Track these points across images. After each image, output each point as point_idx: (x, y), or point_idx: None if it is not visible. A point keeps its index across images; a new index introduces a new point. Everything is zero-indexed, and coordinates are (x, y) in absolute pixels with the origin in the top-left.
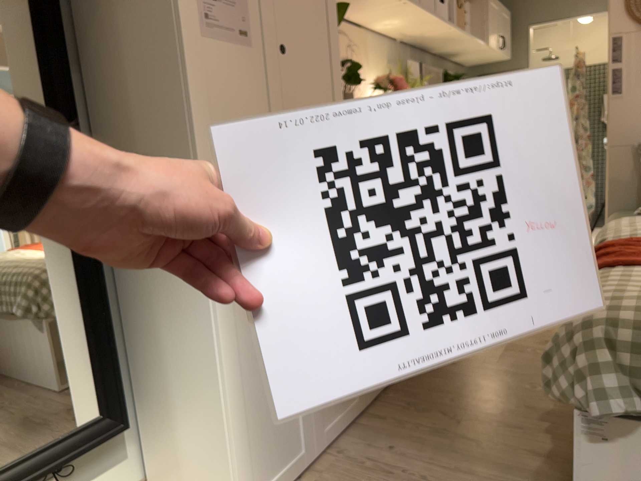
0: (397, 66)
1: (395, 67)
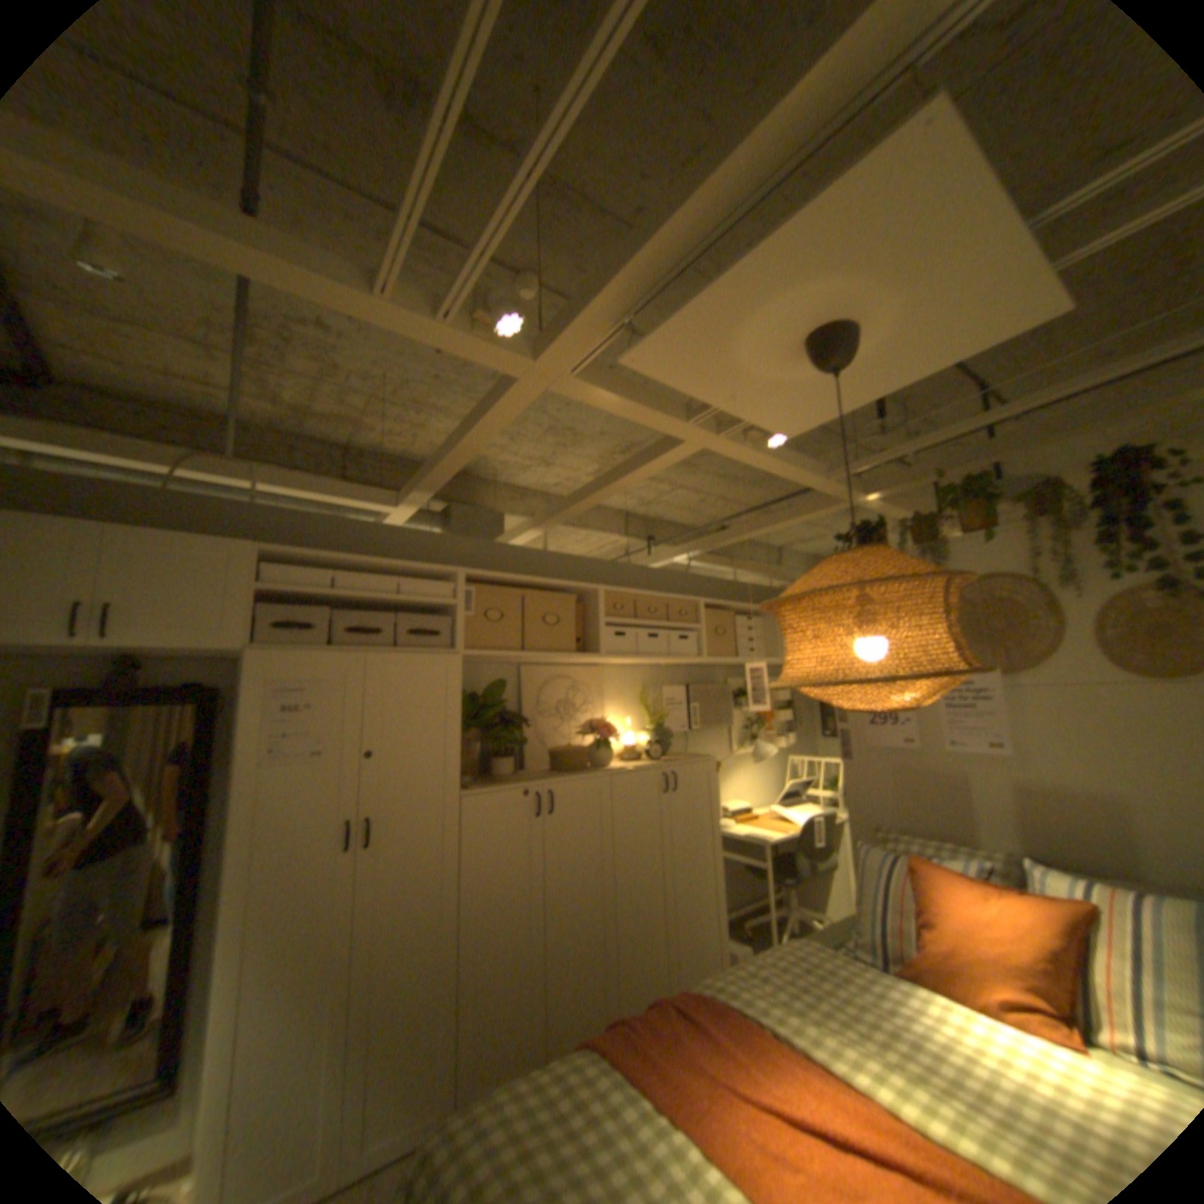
0: (643, 695)
1: (644, 695)
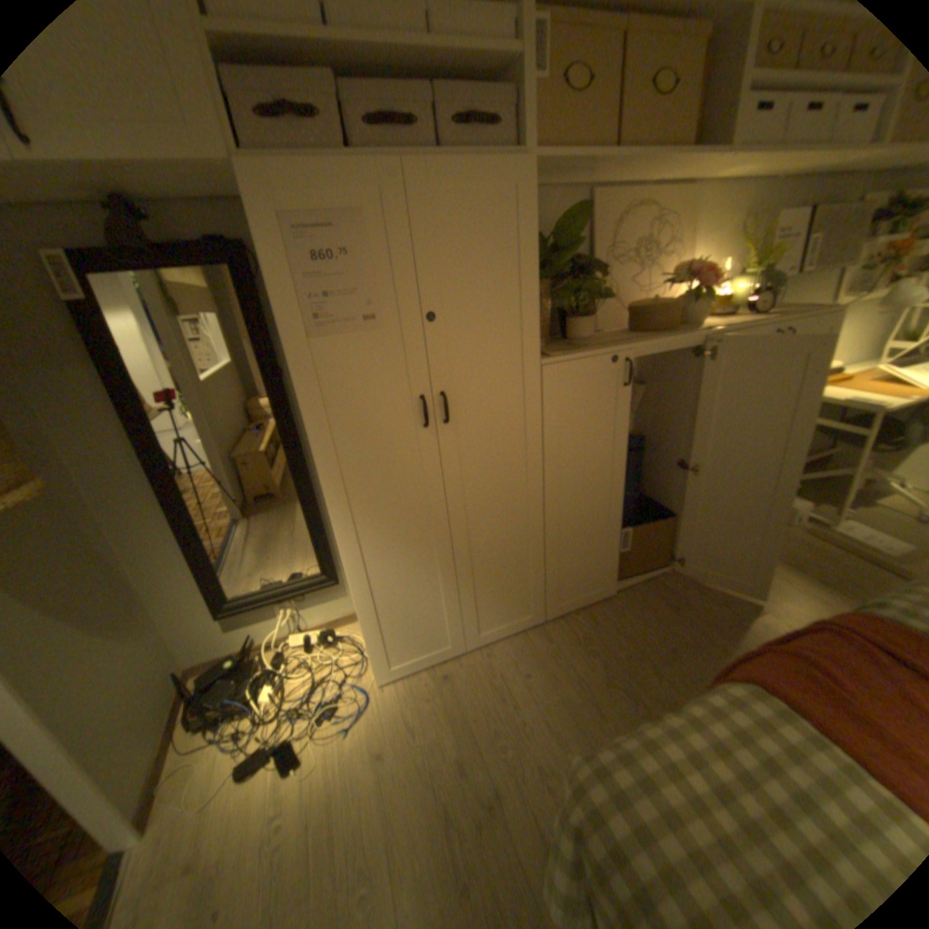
0: (753, 226)
1: (752, 226)
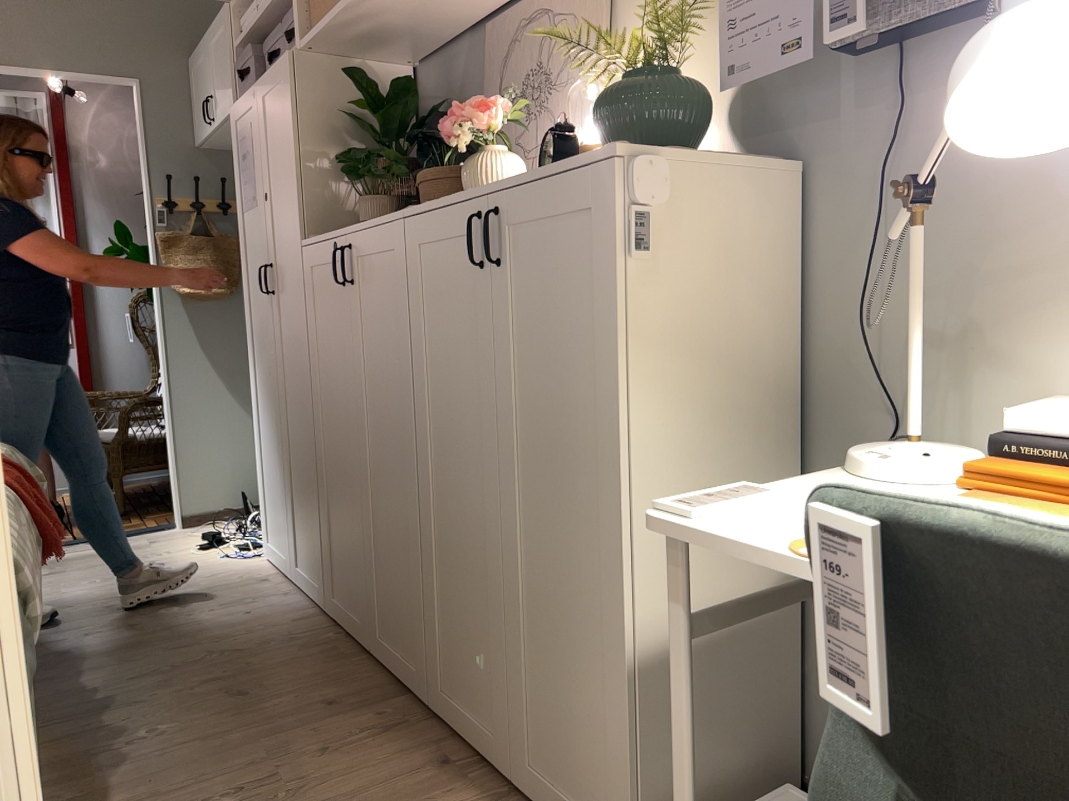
0: None
1: None
